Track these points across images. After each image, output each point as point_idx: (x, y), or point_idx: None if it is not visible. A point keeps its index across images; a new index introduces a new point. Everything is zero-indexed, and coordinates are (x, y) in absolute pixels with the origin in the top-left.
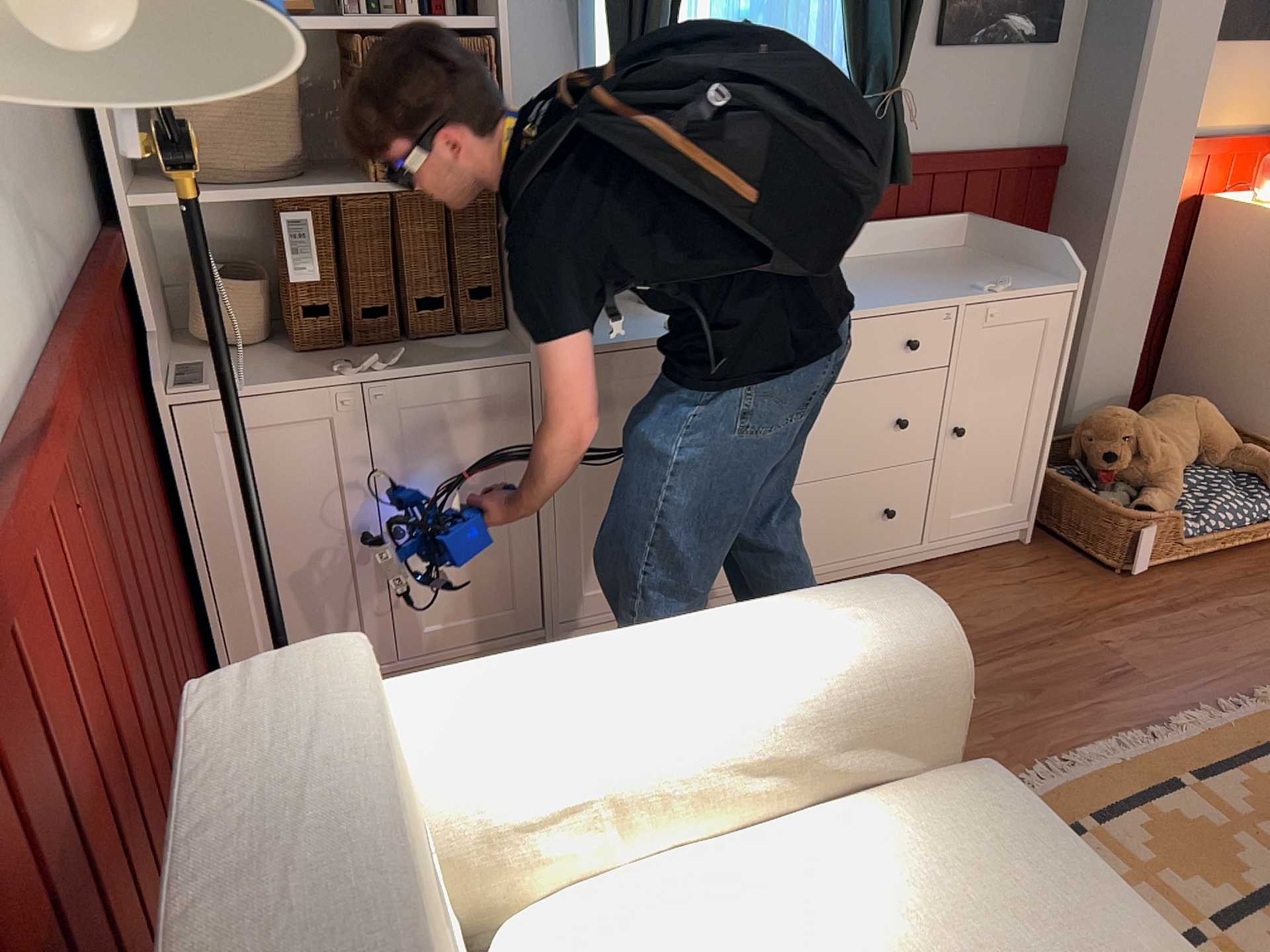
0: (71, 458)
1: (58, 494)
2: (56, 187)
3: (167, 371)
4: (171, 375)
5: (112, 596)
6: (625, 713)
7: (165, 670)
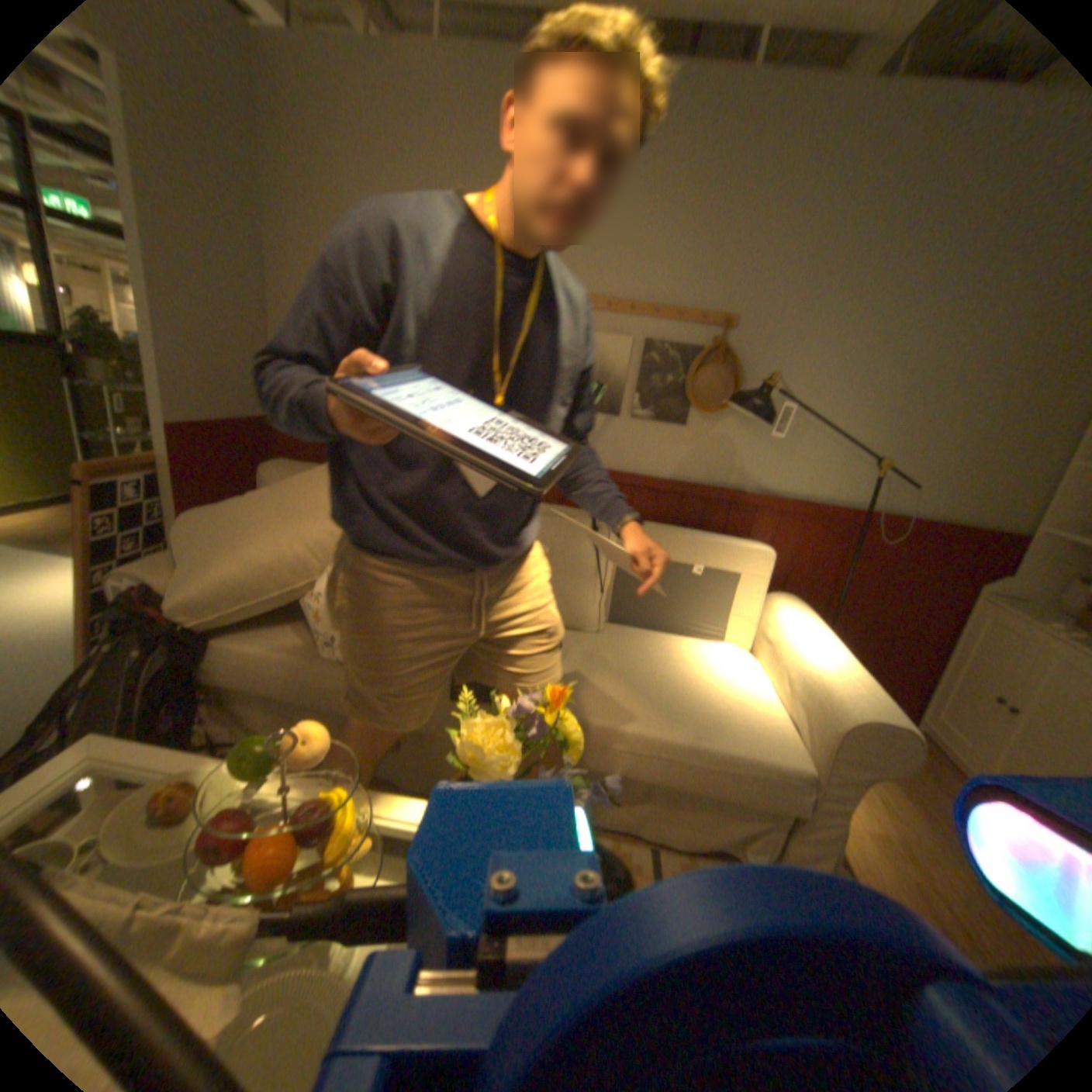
0: (851, 537)
1: (828, 533)
2: (967, 496)
3: (1012, 595)
4: (1013, 598)
5: (839, 578)
6: (800, 640)
7: (862, 634)
